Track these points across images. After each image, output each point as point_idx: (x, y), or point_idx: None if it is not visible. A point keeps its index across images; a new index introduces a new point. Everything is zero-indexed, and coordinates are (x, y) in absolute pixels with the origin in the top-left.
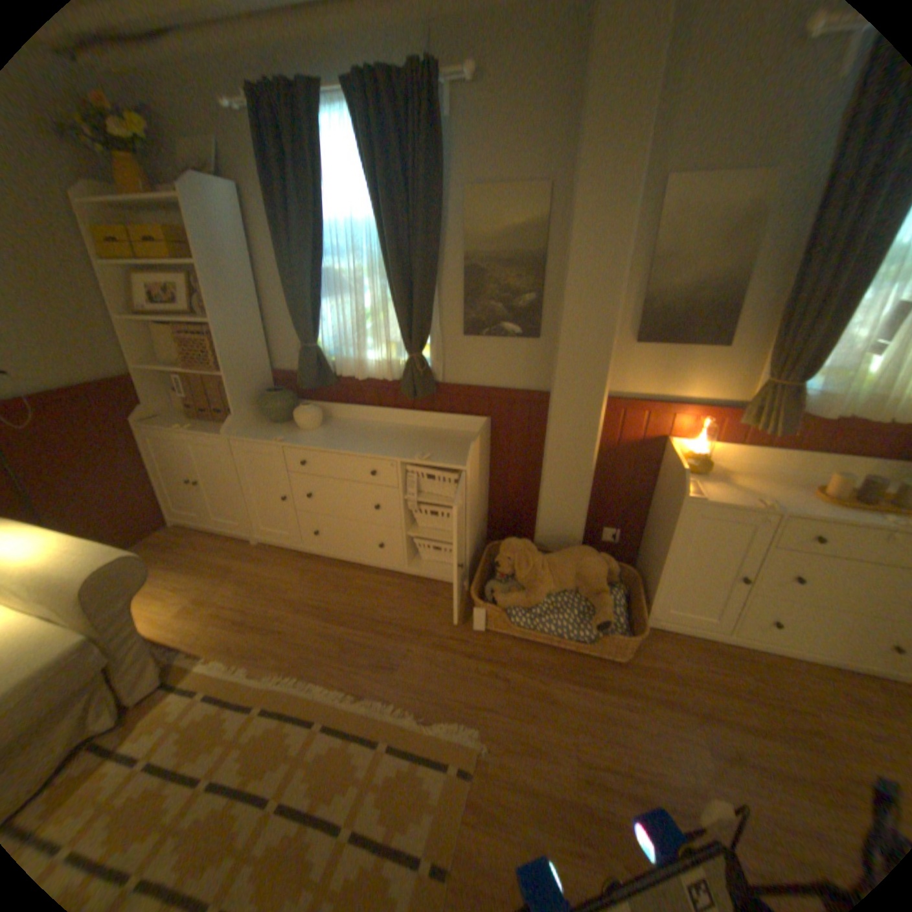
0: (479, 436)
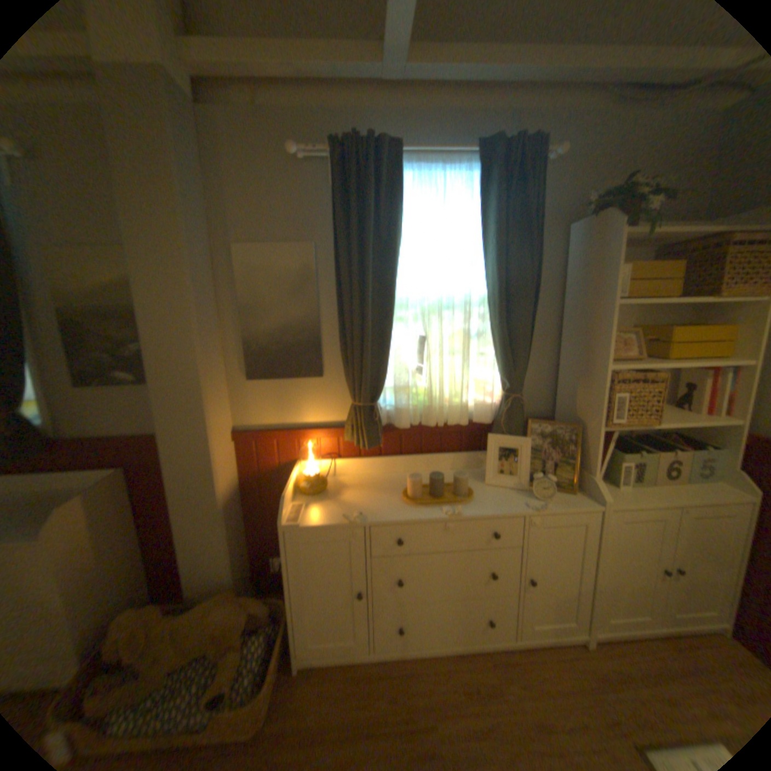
0: (81, 498)
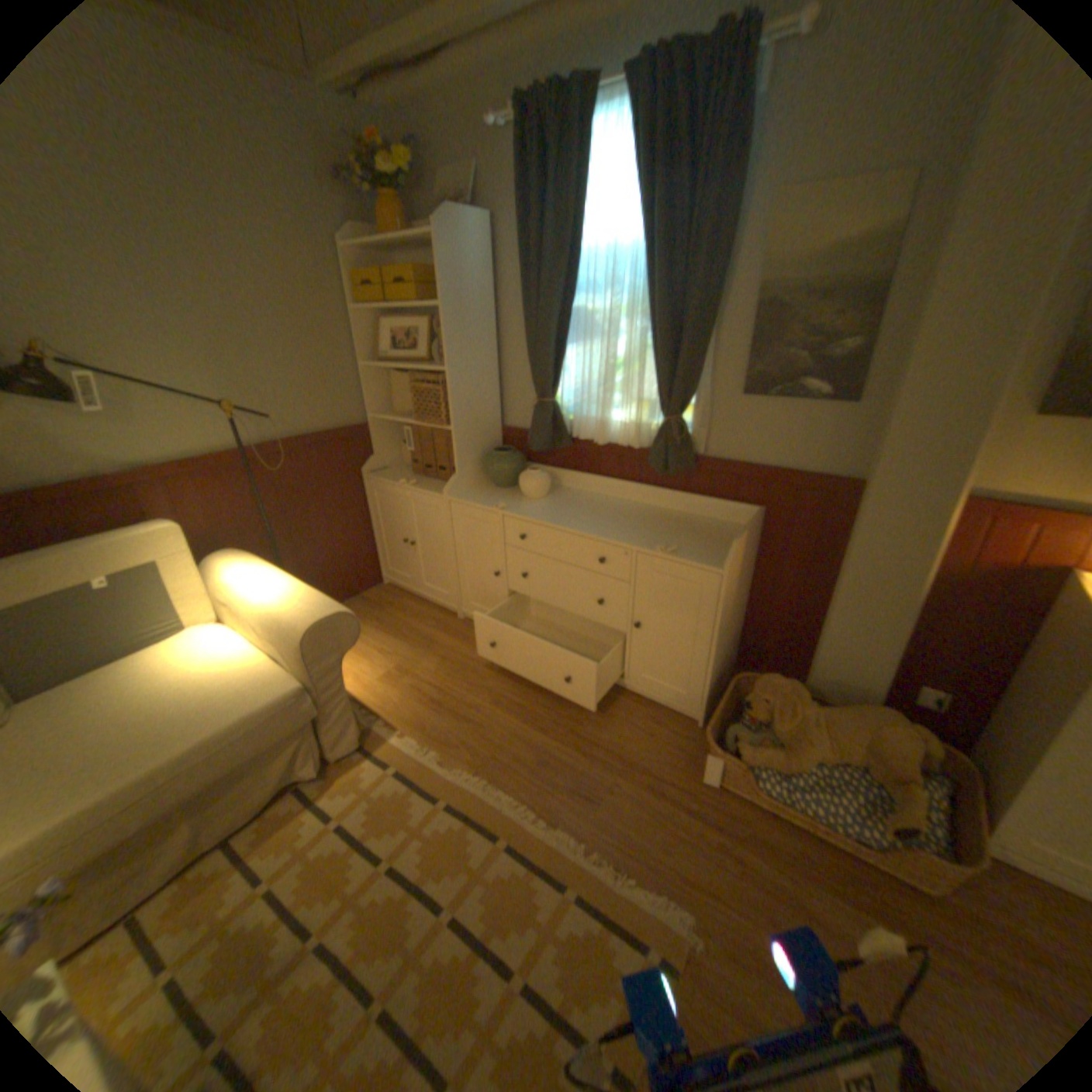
0: (747, 532)
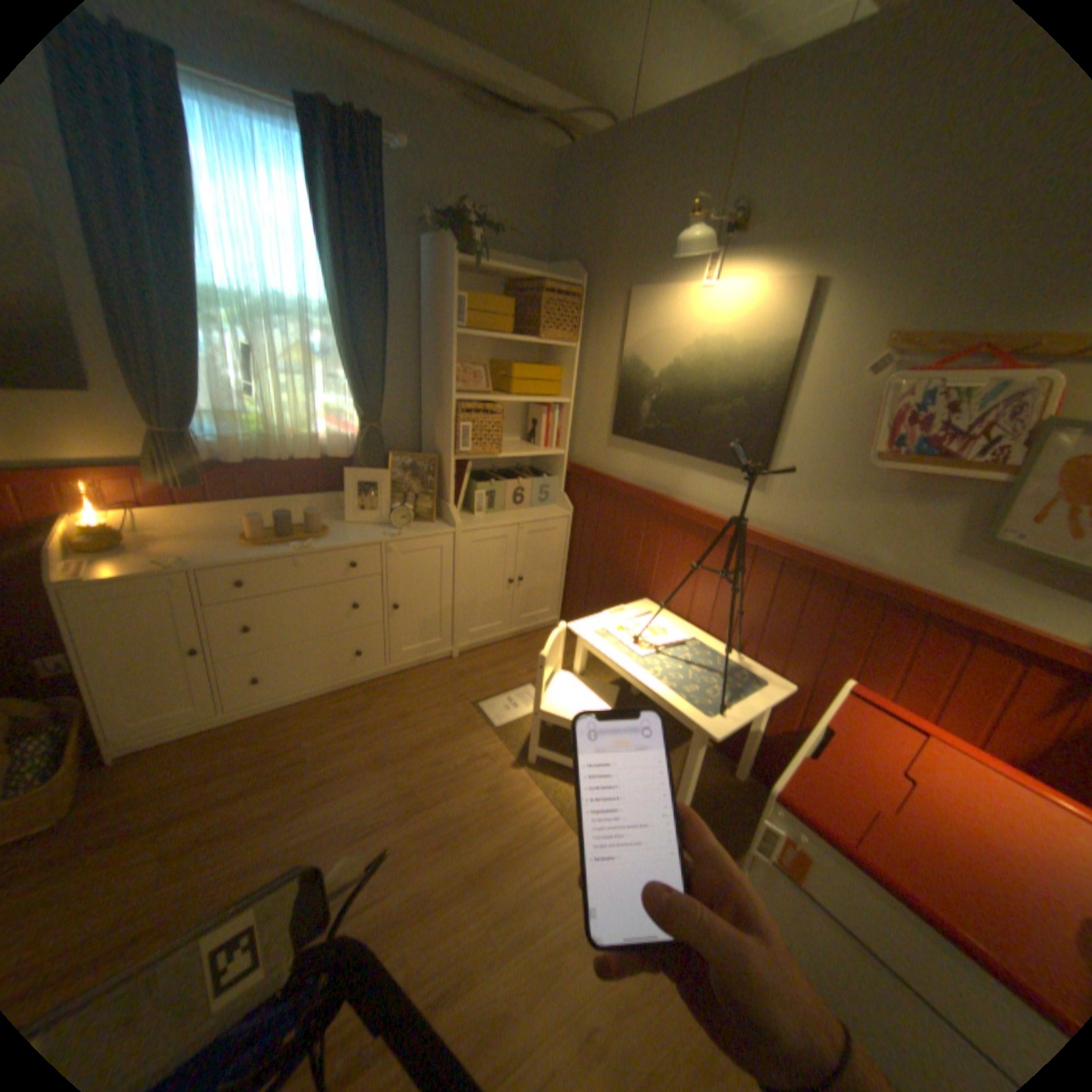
0: None
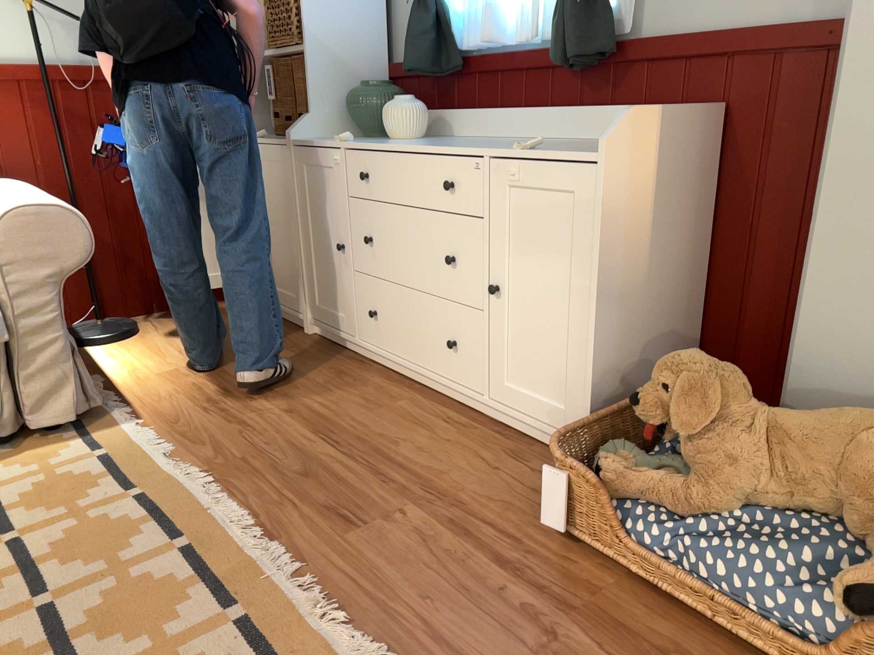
0: (662, 113)
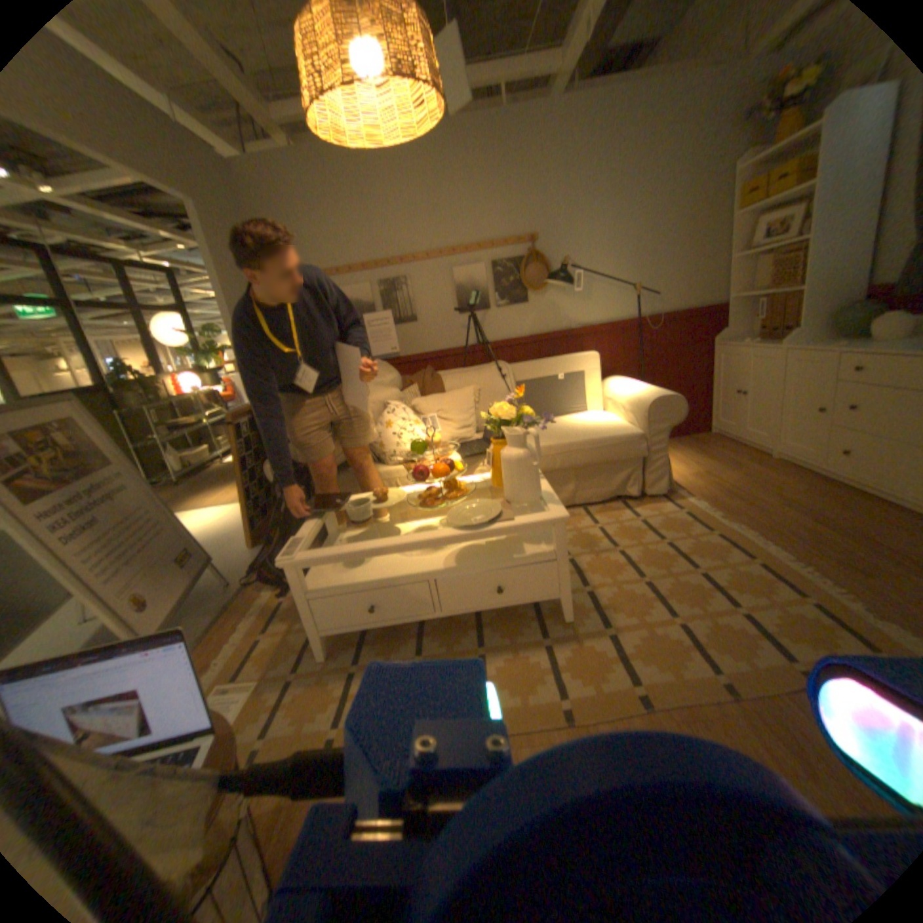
0: None
